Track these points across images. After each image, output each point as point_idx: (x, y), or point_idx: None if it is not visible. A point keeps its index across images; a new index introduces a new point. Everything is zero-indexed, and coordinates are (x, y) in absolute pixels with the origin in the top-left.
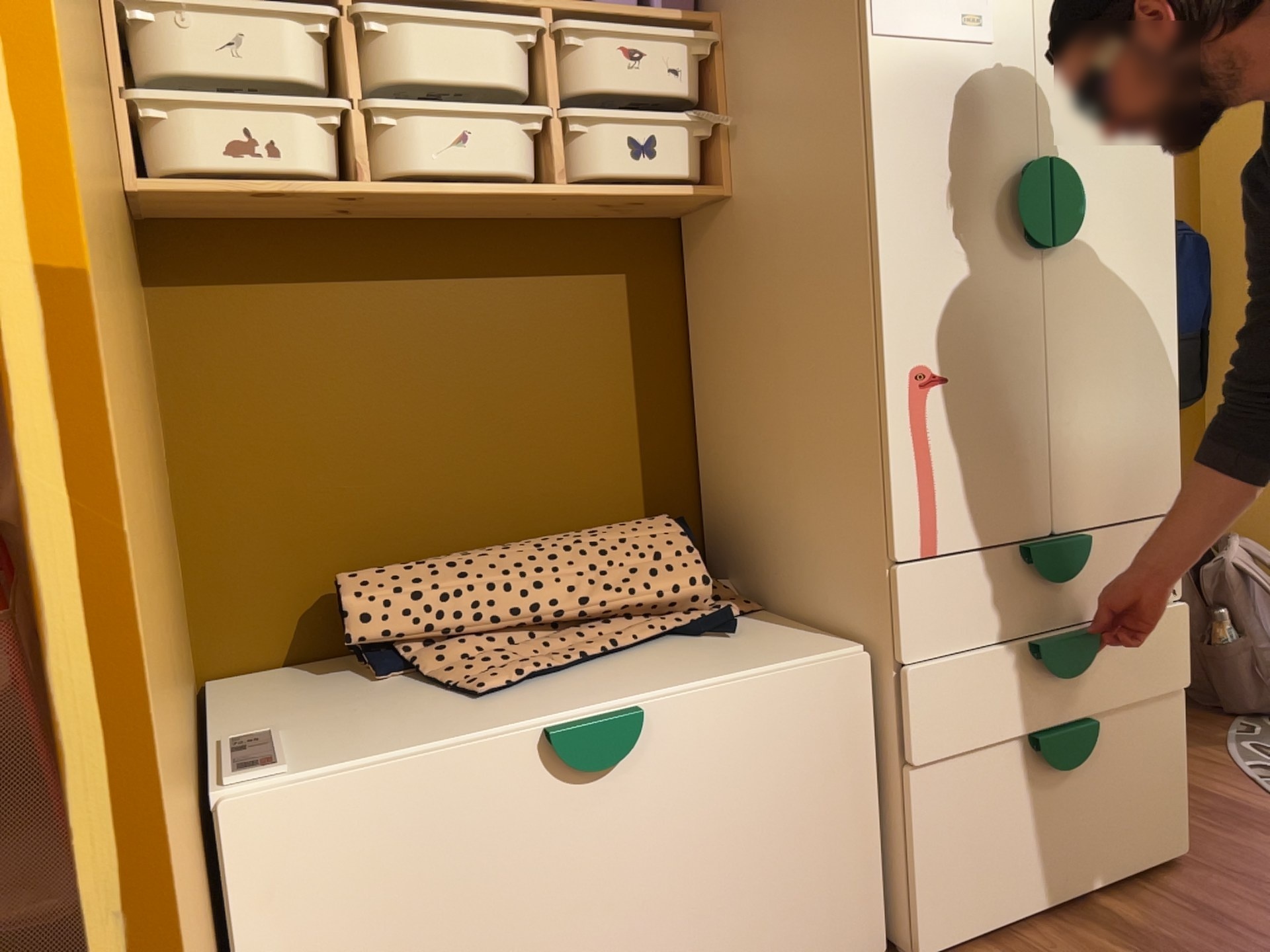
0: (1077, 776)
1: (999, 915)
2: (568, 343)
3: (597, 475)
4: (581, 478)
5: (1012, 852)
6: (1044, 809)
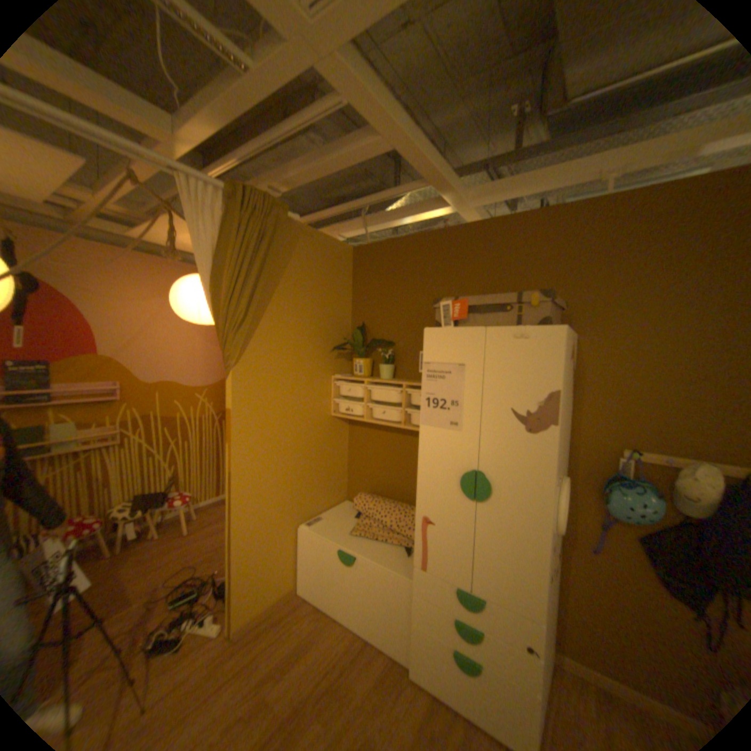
0: (474, 680)
1: (436, 693)
2: None
3: None
4: None
5: (443, 678)
6: (458, 677)
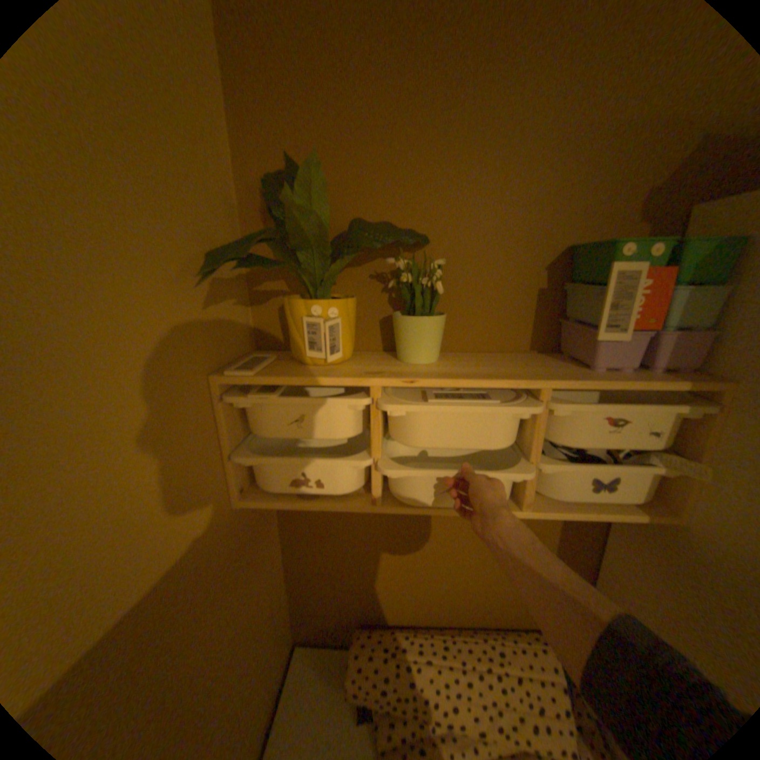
0: None
1: None
2: None
3: (513, 599)
4: (503, 599)
5: None
6: None
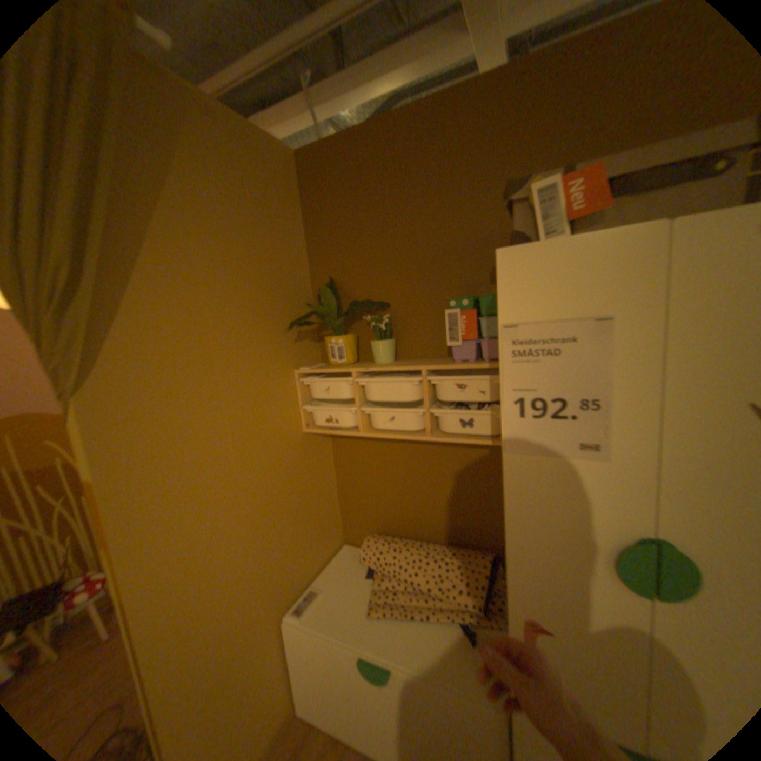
0: None
1: None
2: (459, 473)
3: (469, 525)
4: (462, 524)
5: None
6: None
